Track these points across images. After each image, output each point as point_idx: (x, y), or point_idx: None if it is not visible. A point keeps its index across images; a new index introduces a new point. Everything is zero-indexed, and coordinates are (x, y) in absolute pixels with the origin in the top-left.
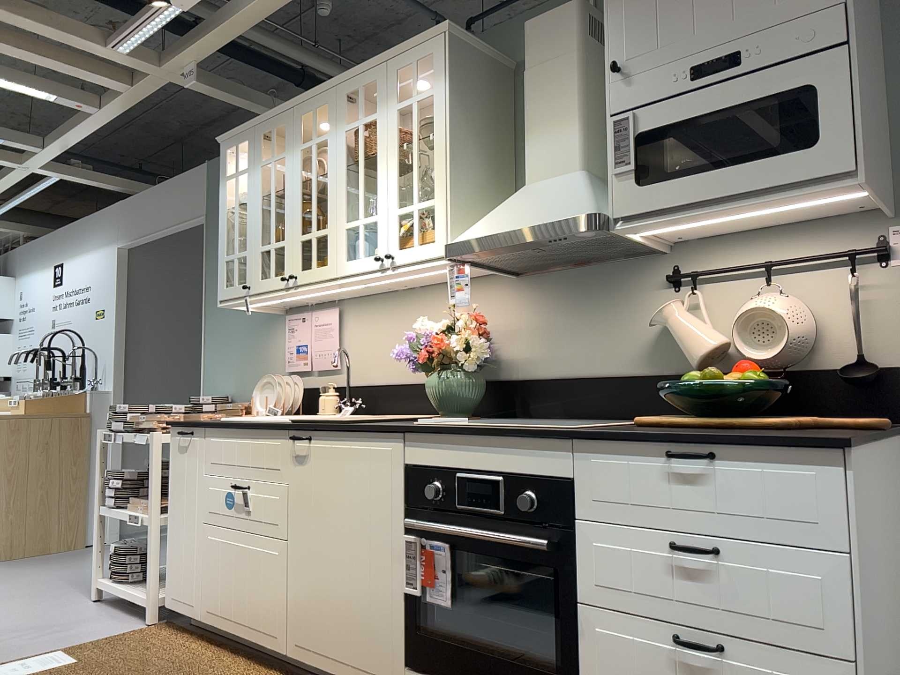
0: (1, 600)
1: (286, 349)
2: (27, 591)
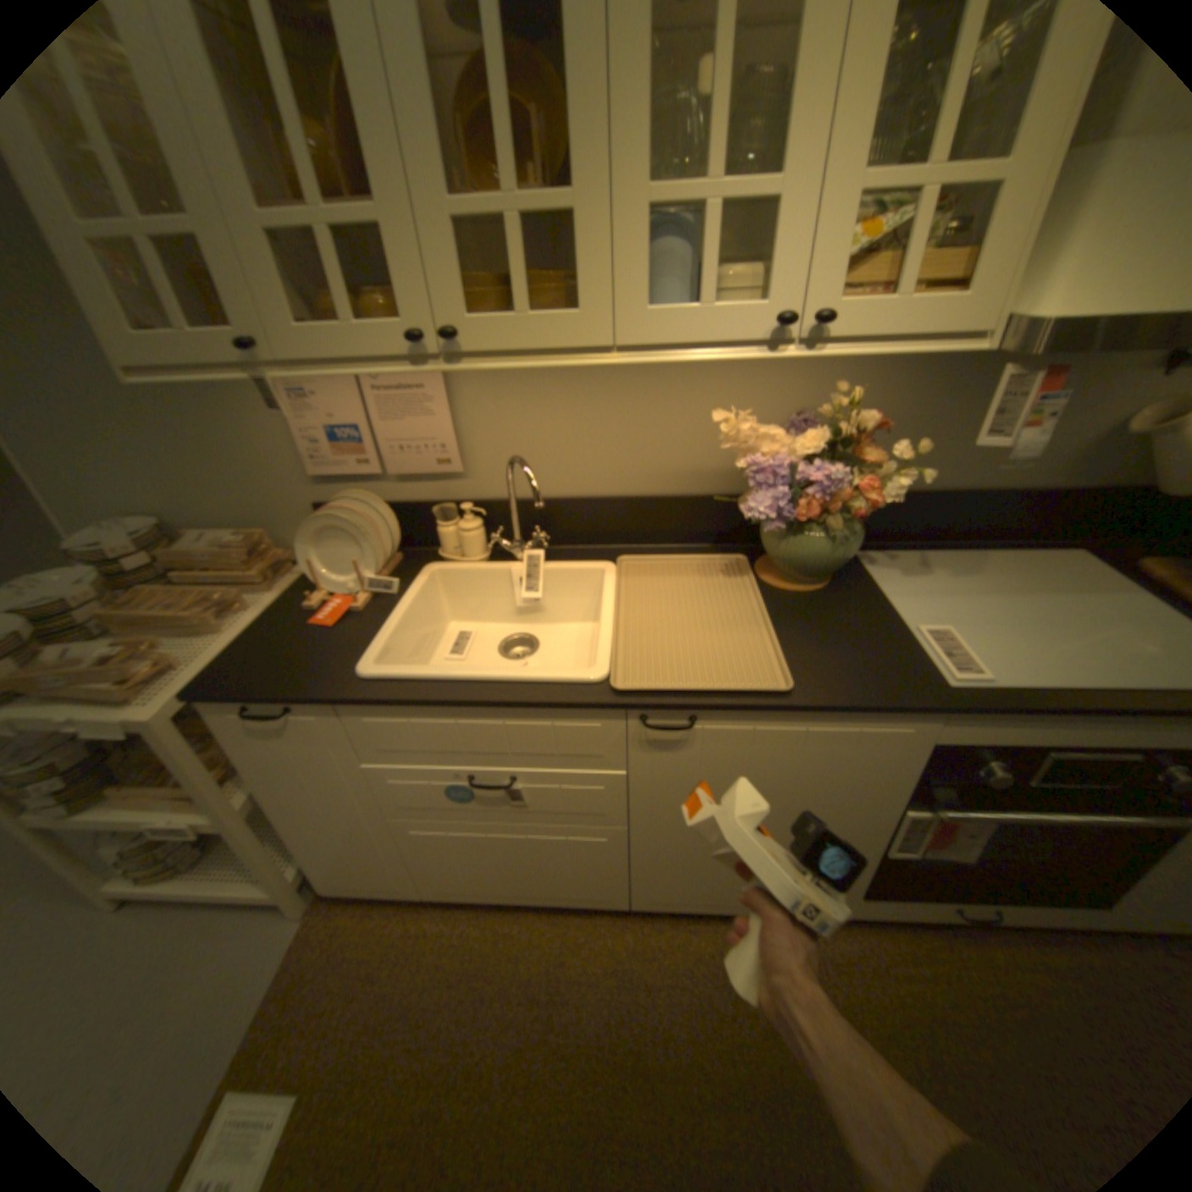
0: None
1: (295, 433)
2: None
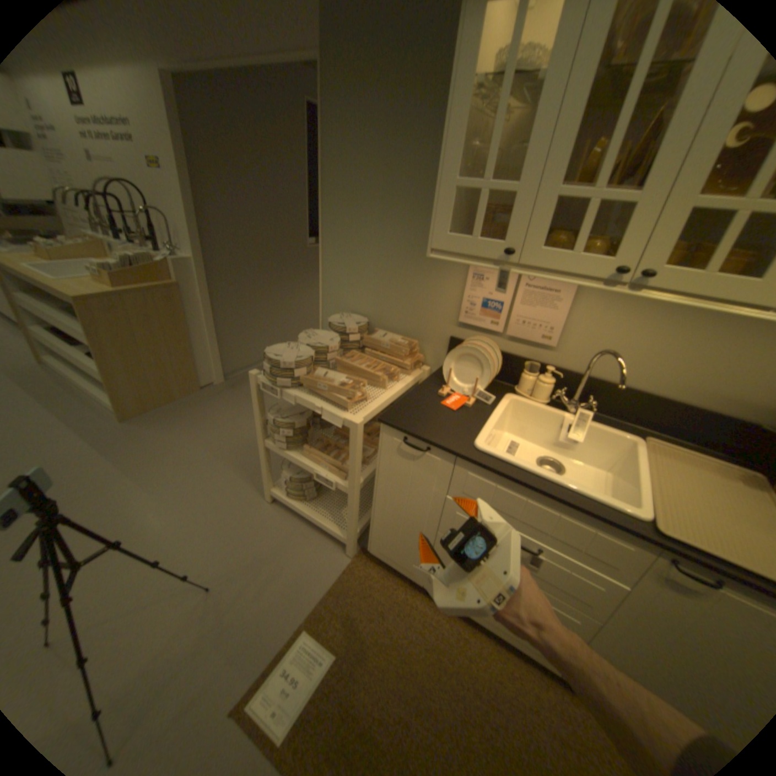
0: (177, 502)
1: (466, 298)
2: (193, 482)
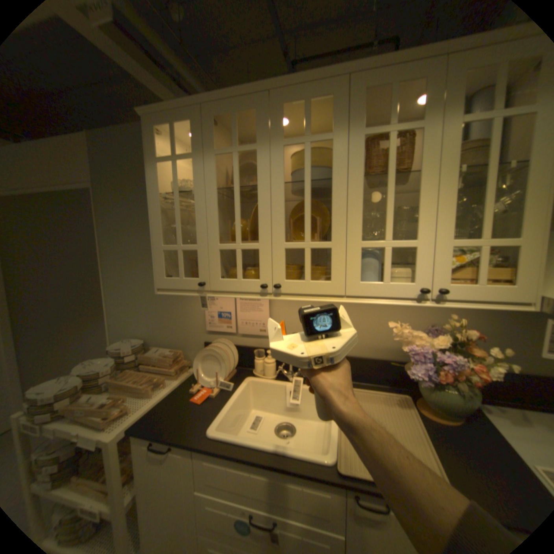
0: None
1: (207, 313)
2: None
